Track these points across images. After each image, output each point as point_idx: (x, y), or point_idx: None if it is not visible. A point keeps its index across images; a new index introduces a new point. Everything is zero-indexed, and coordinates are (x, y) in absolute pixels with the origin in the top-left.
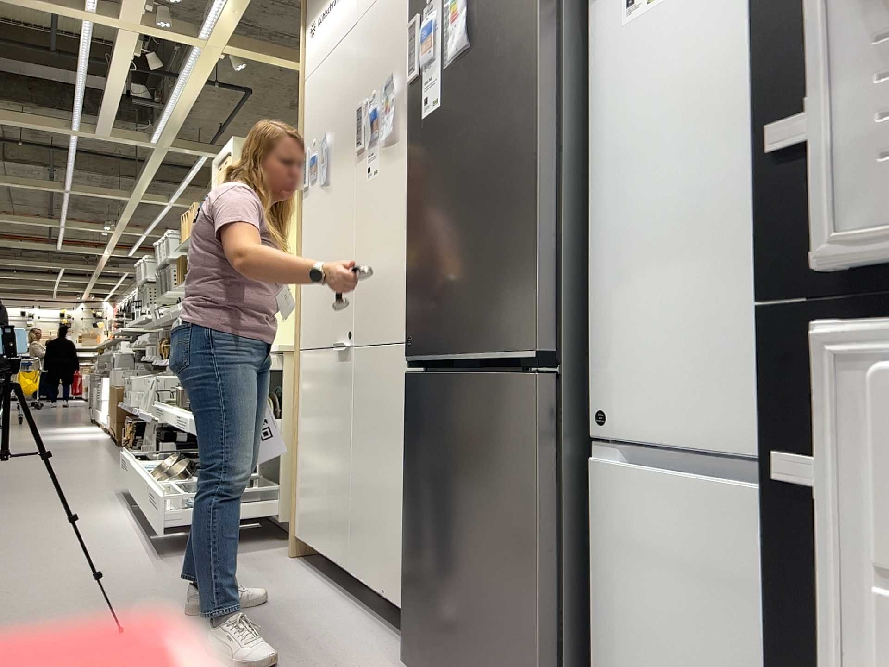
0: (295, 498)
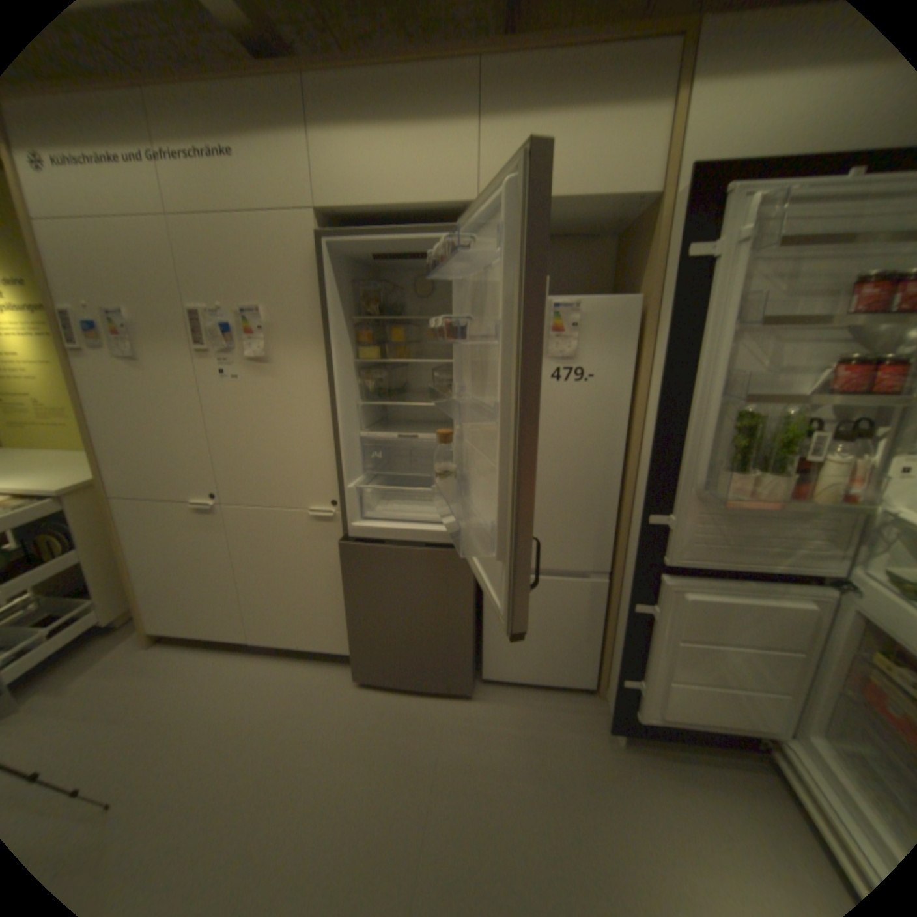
0: (138, 609)
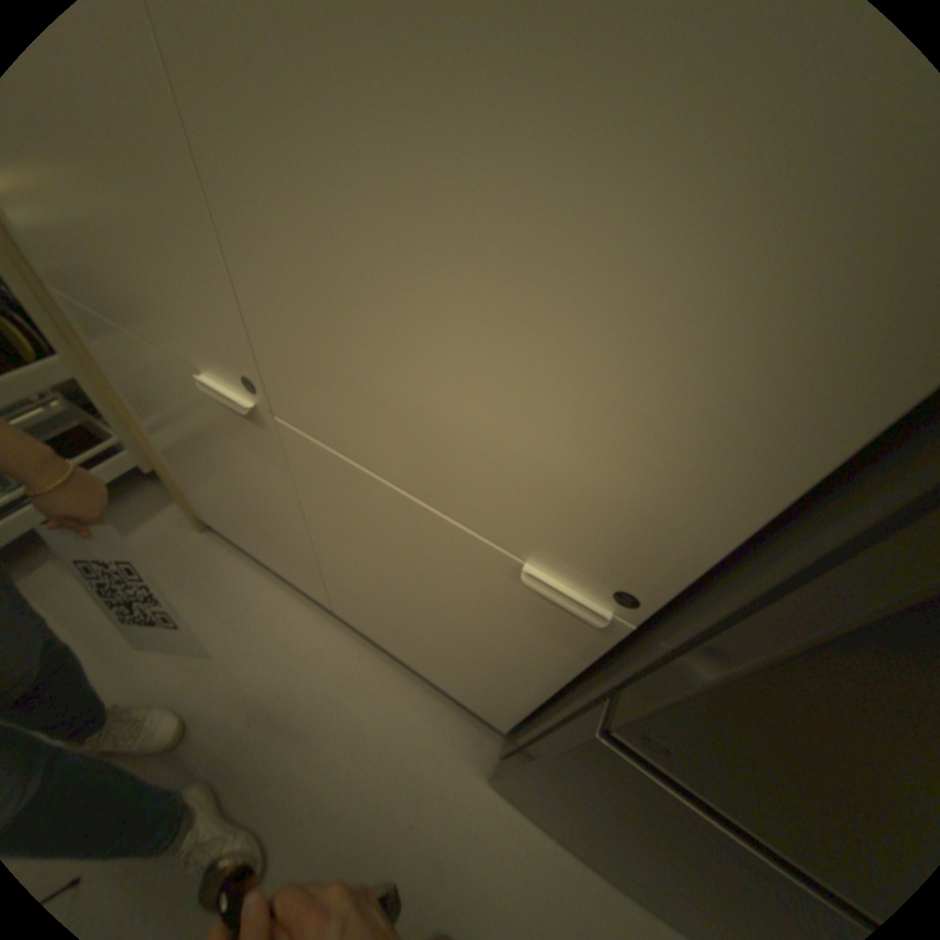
0: (174, 485)
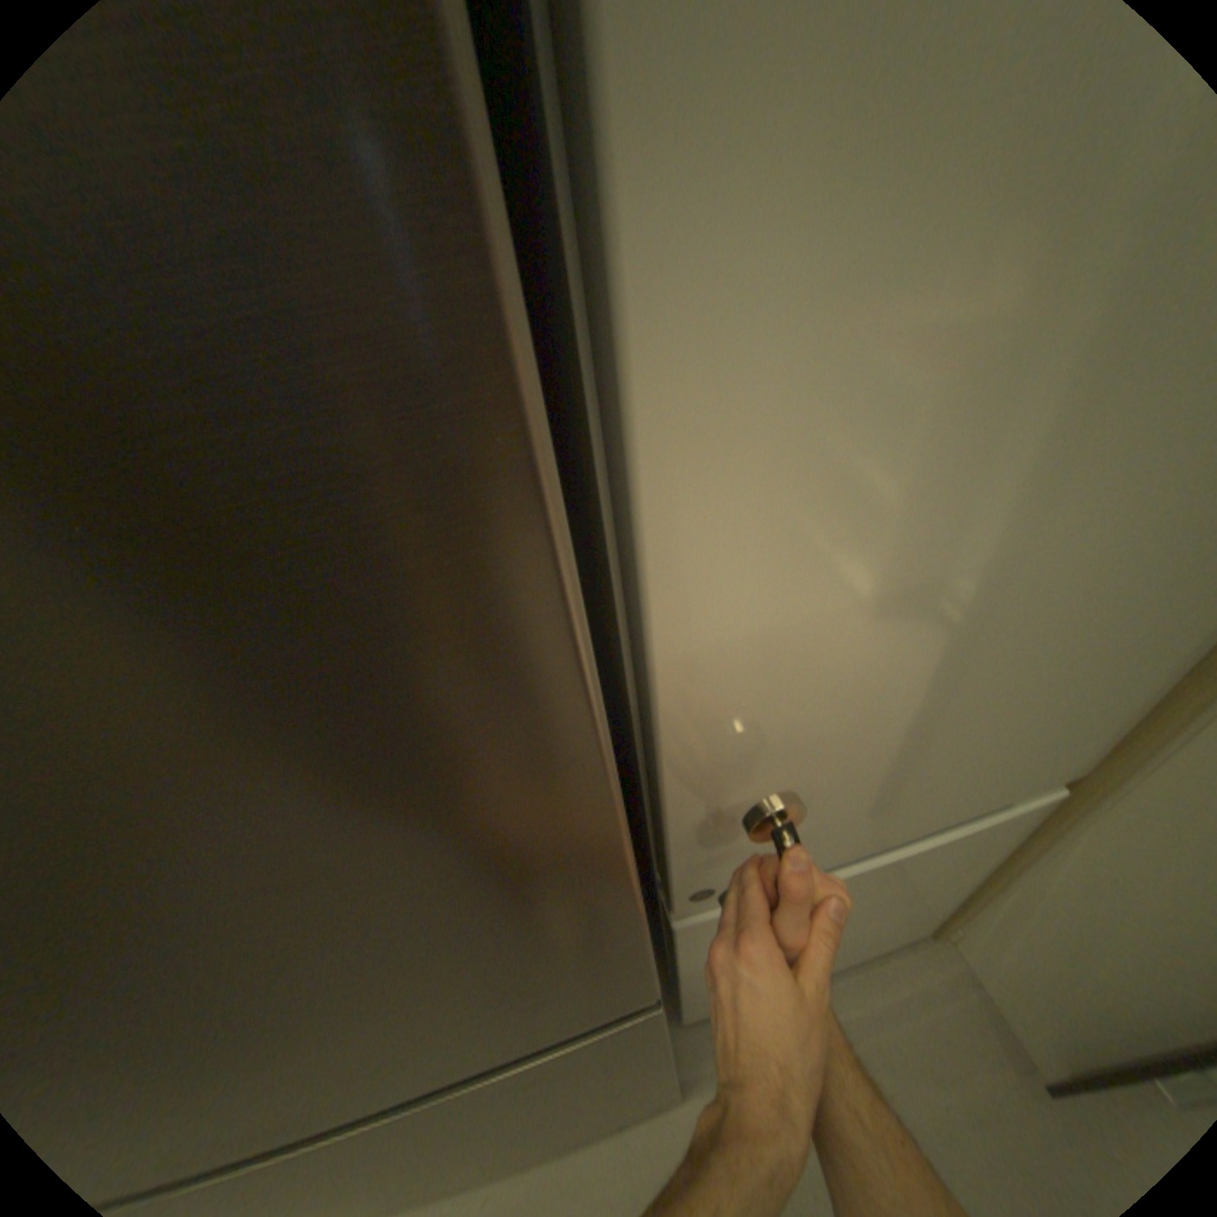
0: None
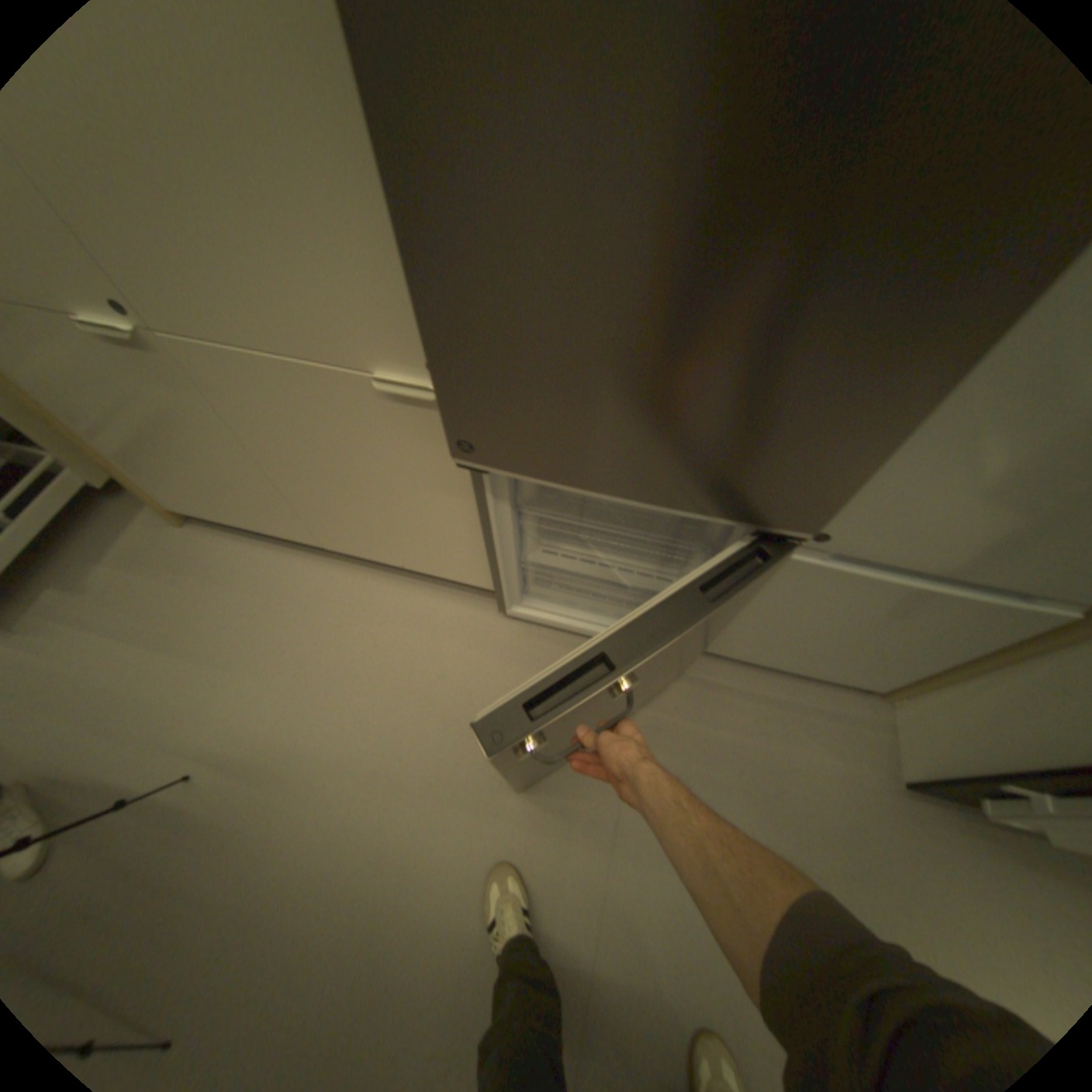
0: (126, 482)
